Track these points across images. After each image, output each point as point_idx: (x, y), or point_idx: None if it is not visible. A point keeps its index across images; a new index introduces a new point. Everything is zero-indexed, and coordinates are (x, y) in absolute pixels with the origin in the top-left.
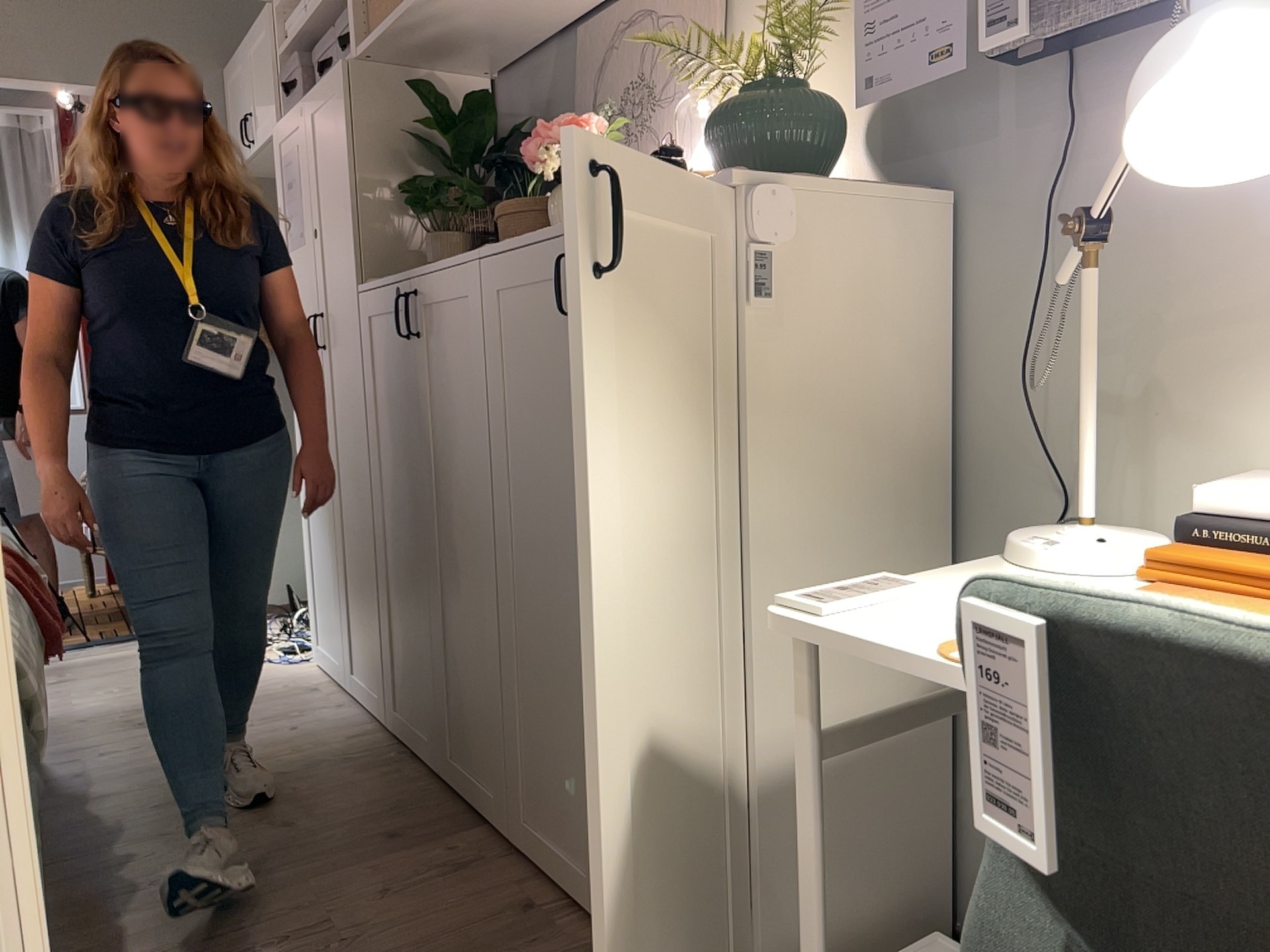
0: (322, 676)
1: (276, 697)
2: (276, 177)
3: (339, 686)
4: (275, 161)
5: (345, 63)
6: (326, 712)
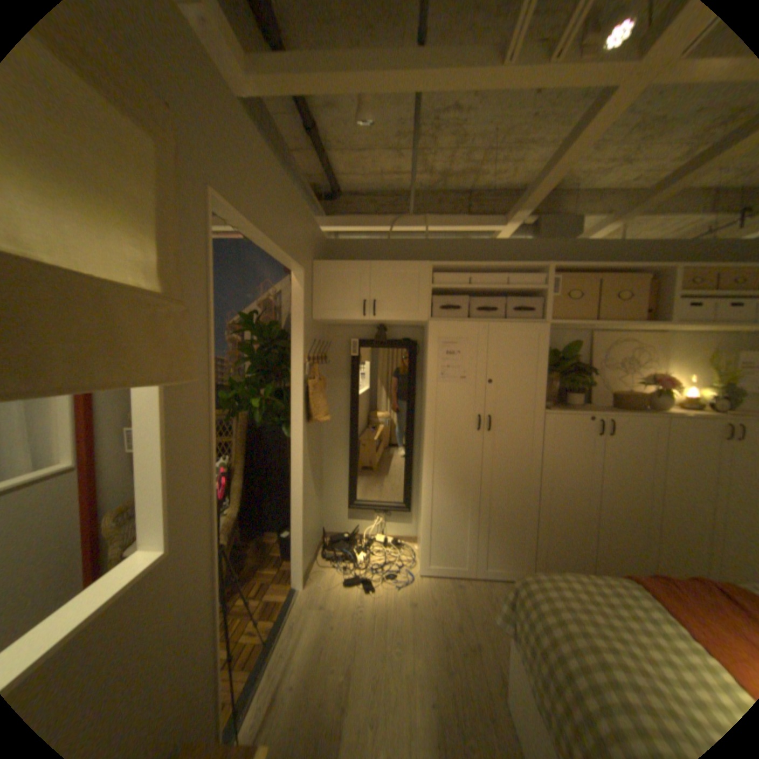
0: (443, 580)
1: (463, 599)
2: (431, 345)
3: (464, 580)
4: (431, 338)
5: (547, 325)
6: (496, 592)
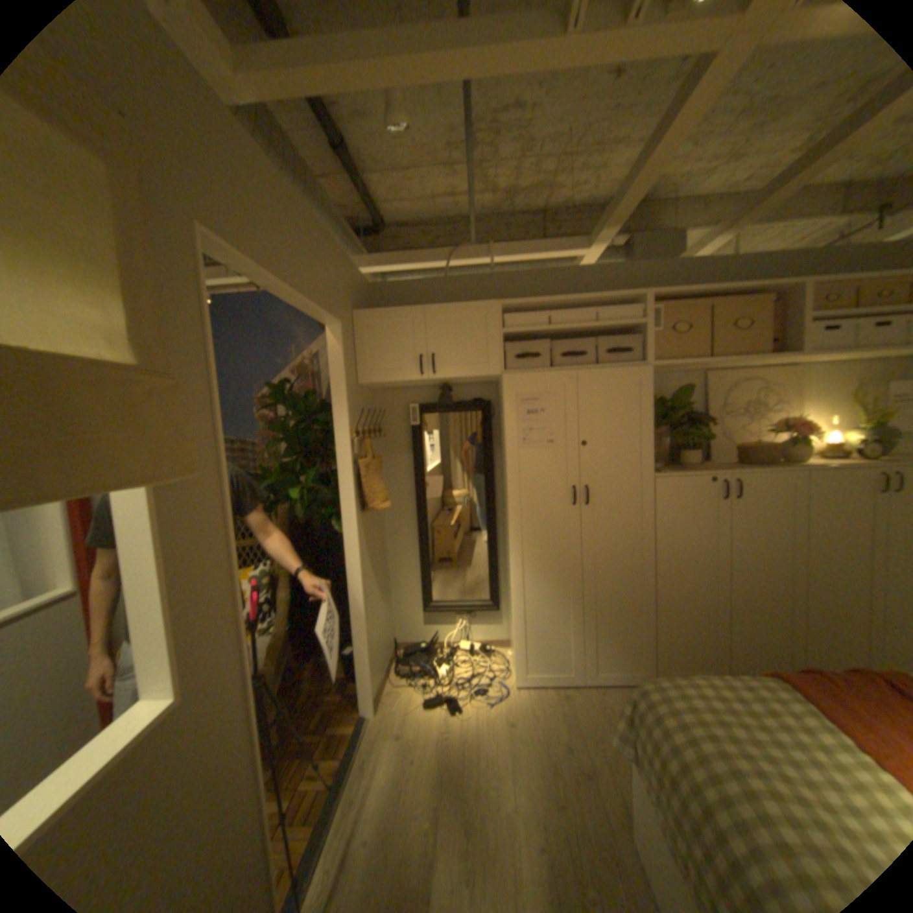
0: (545, 691)
1: (571, 714)
2: (508, 405)
3: (571, 689)
4: (507, 396)
5: (650, 368)
6: (610, 701)
